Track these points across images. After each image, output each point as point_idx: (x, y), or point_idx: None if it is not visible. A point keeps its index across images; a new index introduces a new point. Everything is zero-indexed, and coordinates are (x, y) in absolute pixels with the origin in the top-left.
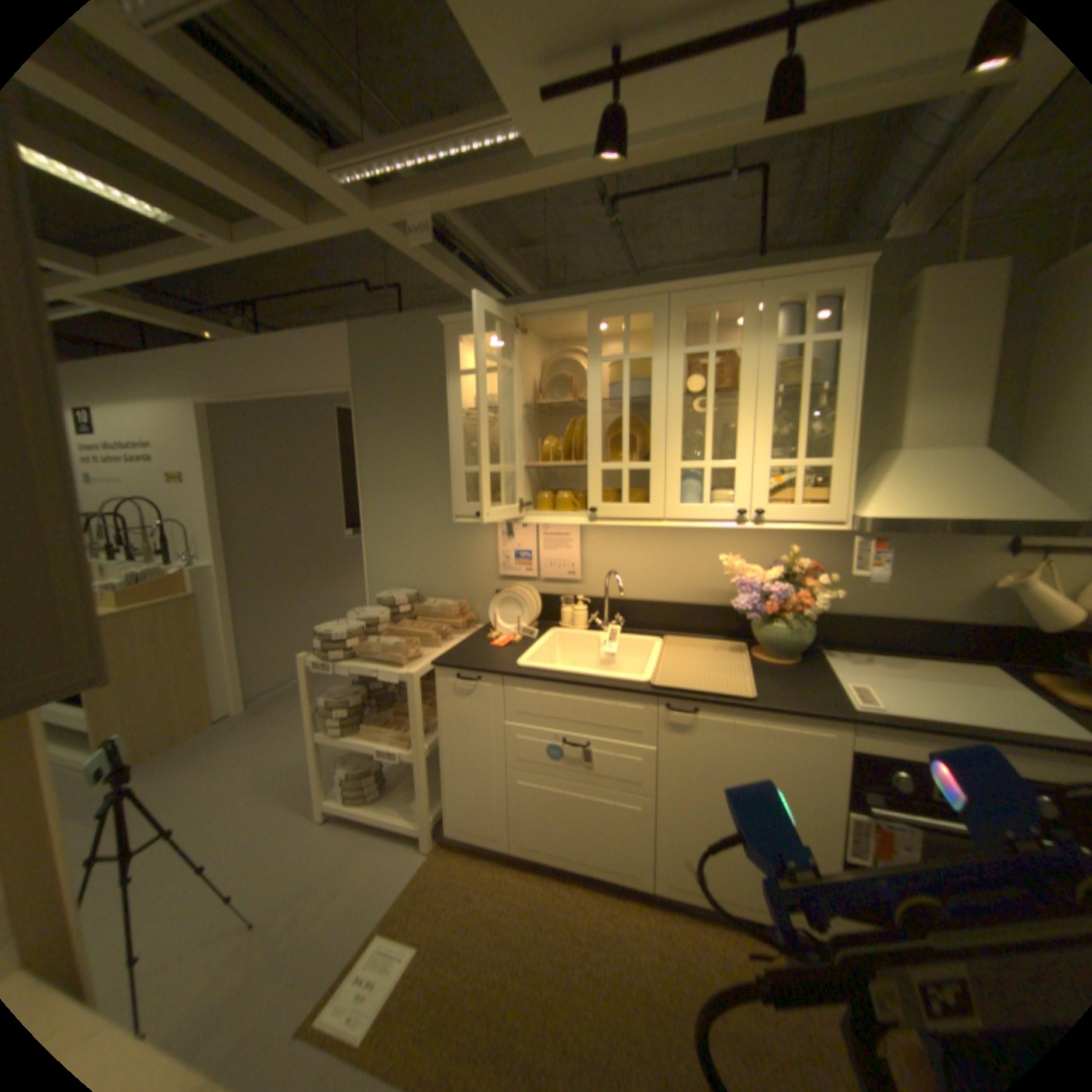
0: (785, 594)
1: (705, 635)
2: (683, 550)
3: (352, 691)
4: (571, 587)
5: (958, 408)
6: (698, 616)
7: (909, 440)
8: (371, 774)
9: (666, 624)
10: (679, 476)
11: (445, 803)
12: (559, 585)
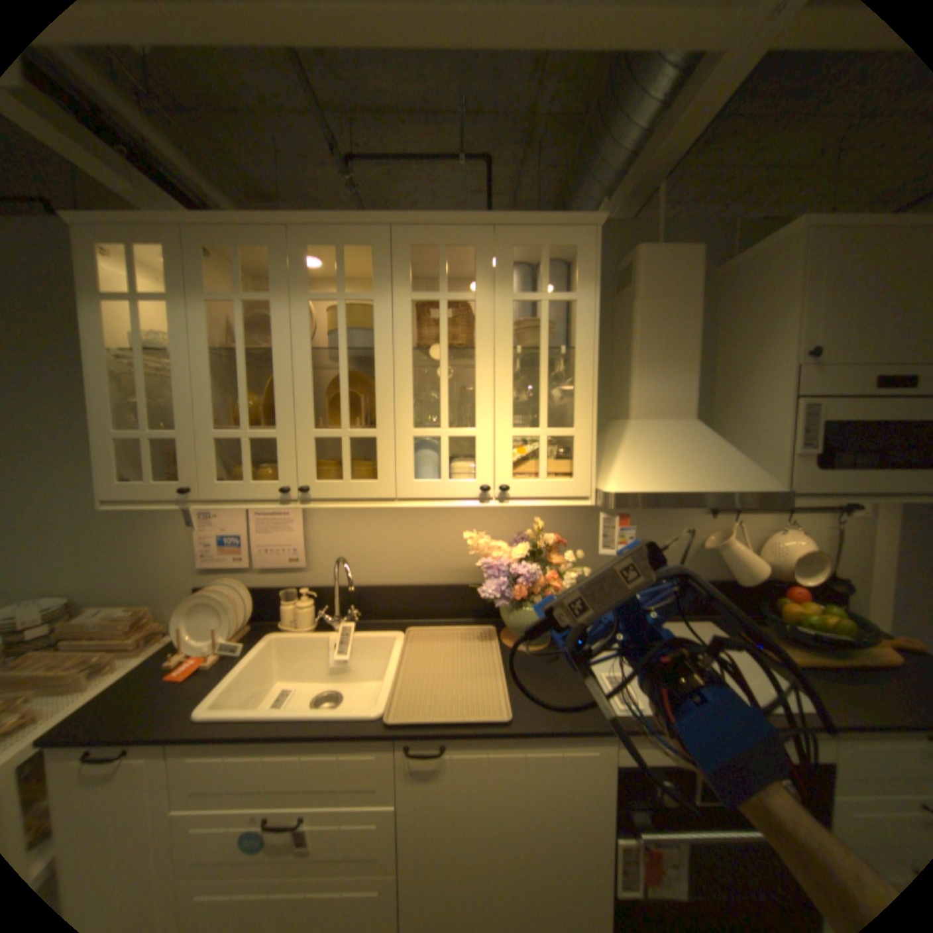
0: (532, 574)
1: (451, 617)
2: (425, 525)
3: None
4: (295, 575)
5: (672, 380)
6: (443, 597)
7: (635, 410)
8: None
9: (408, 609)
10: (413, 444)
11: None
12: (279, 574)
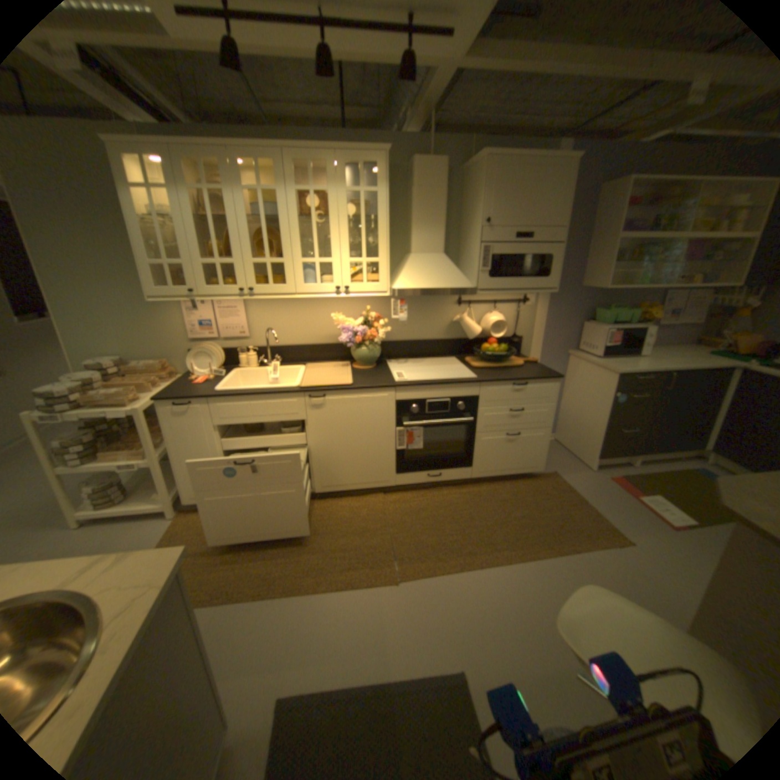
0: (365, 332)
1: (329, 361)
2: (312, 313)
3: (81, 434)
4: (244, 342)
5: (432, 234)
6: (324, 351)
7: (414, 249)
8: (114, 486)
9: (307, 358)
10: (303, 267)
11: (179, 486)
12: (235, 342)
